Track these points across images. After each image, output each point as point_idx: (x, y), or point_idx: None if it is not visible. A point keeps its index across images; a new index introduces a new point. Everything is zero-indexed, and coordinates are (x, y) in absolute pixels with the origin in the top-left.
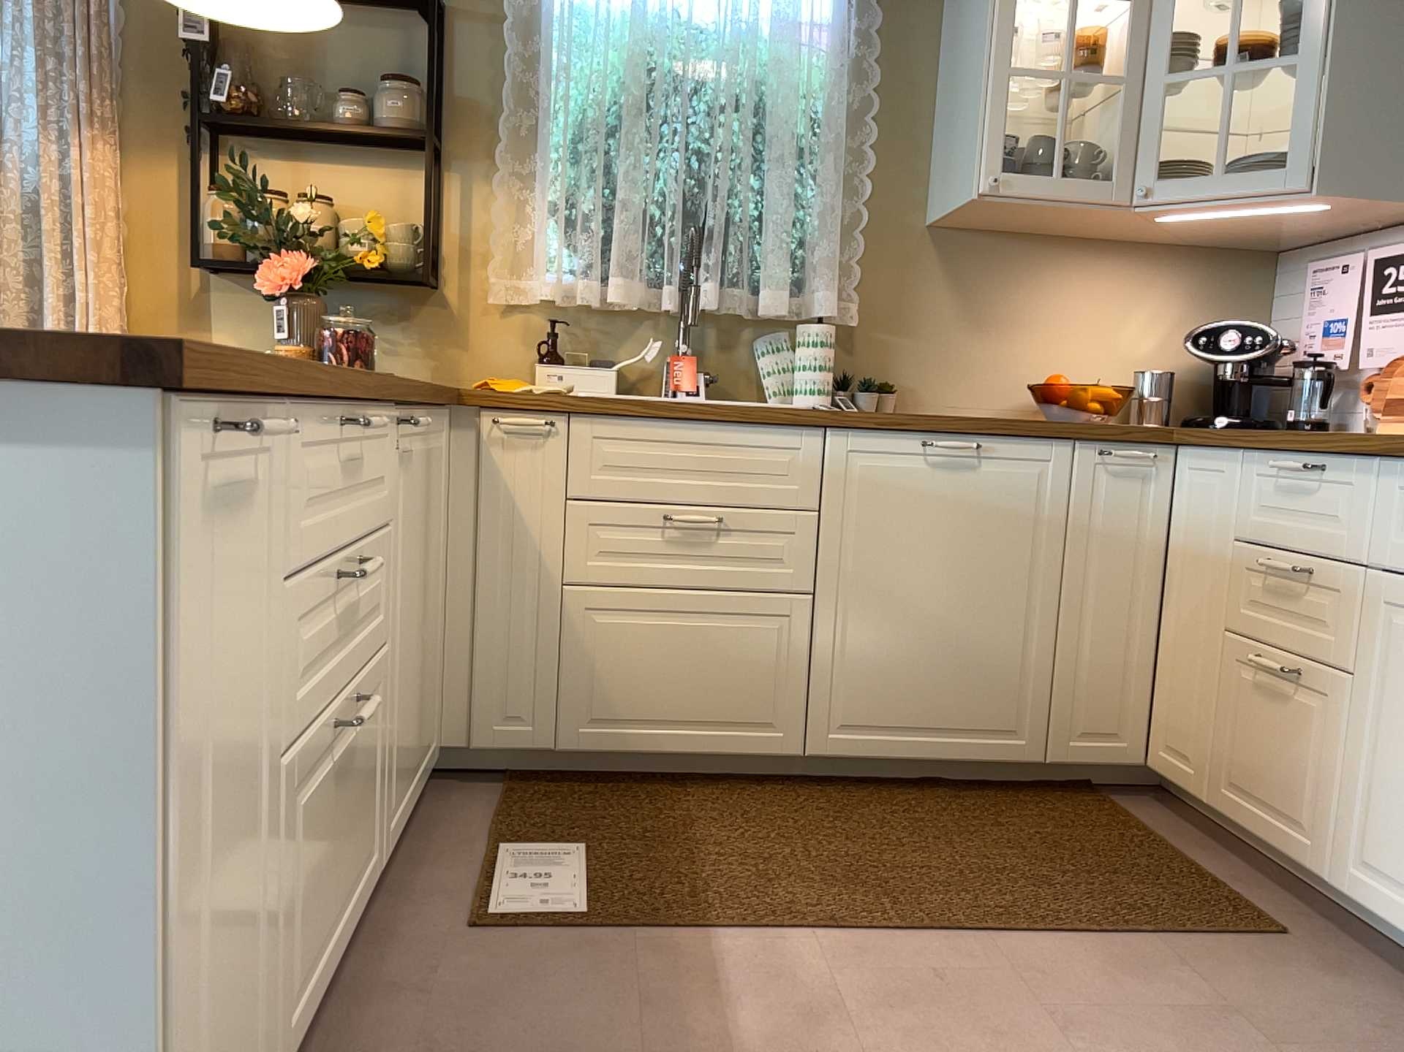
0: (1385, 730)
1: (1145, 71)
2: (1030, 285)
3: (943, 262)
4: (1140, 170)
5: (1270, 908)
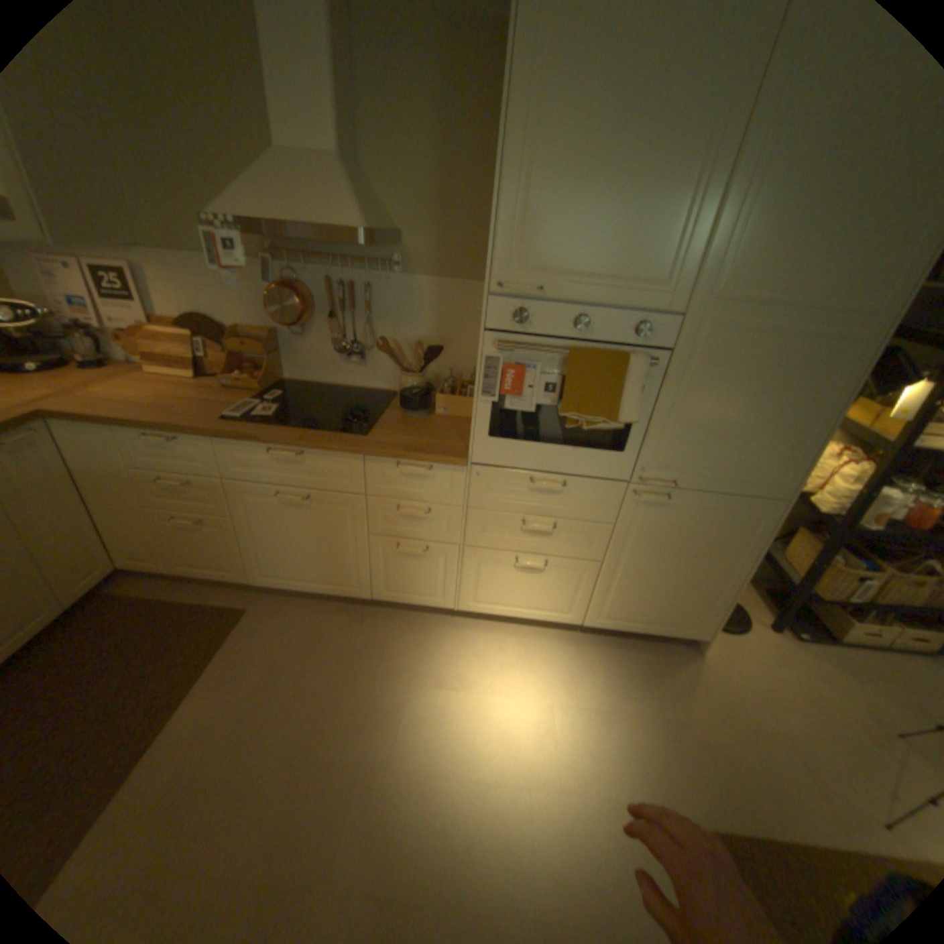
0: (254, 534)
1: None
2: None
3: None
4: None
5: (226, 601)
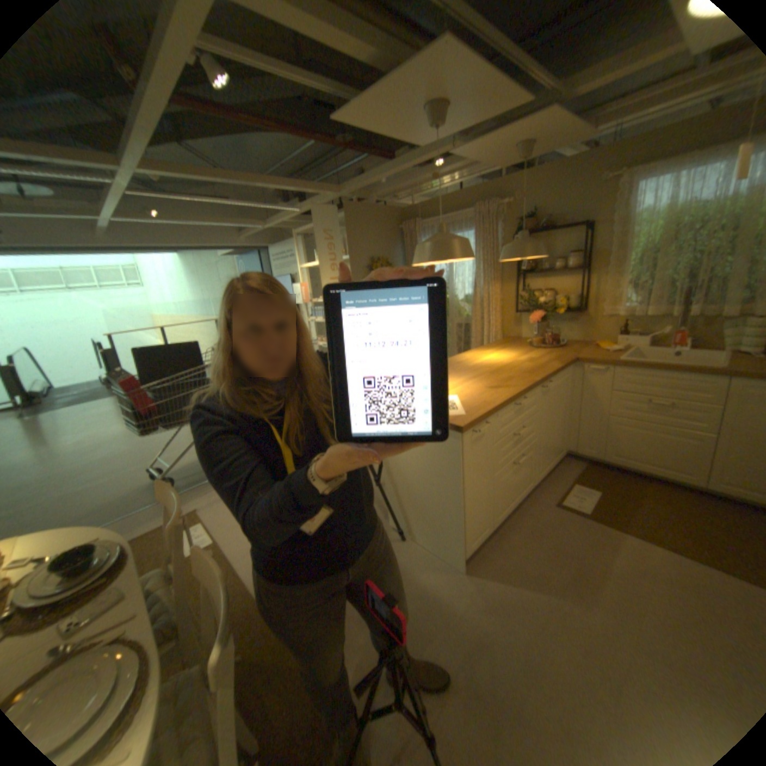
0: None
1: None
2: None
3: None
4: None
5: None
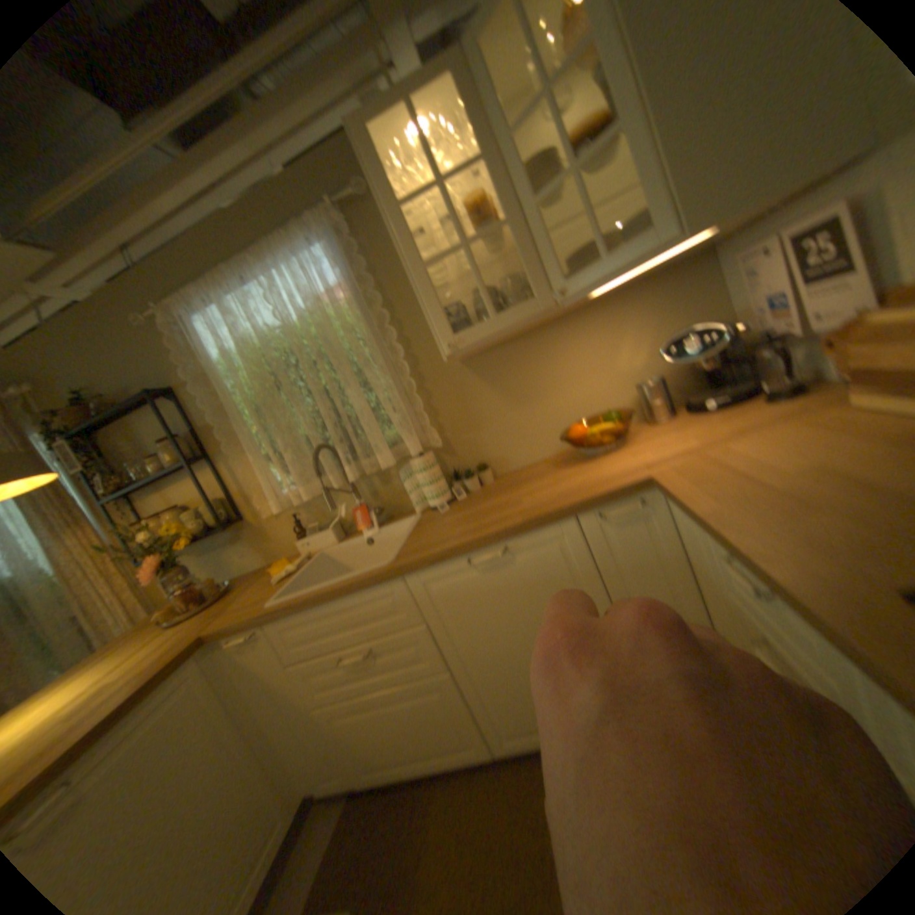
0: None
1: (520, 203)
2: (541, 364)
3: (480, 379)
4: (550, 279)
5: None
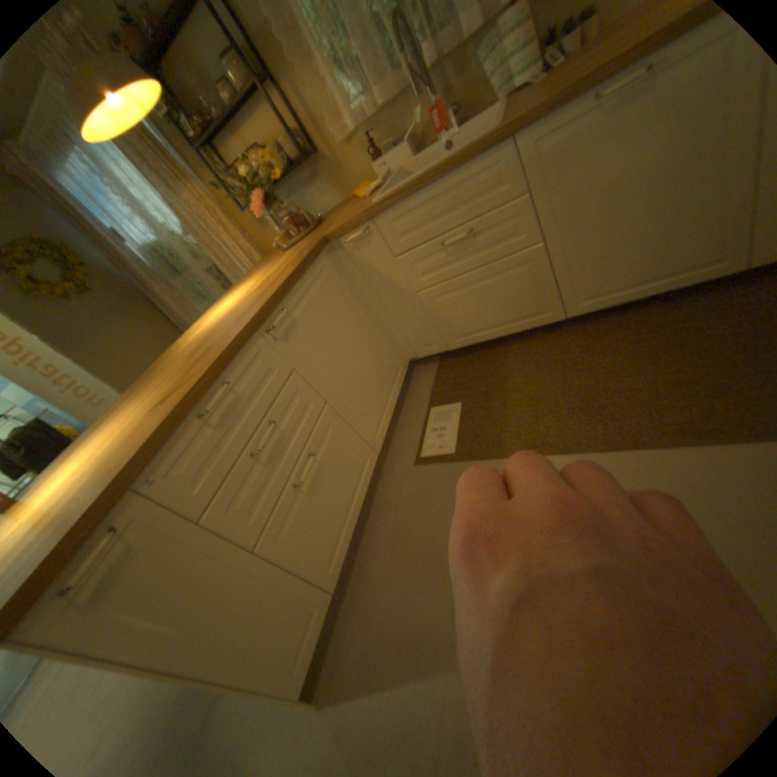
0: None
1: None
2: None
3: None
4: None
5: None
